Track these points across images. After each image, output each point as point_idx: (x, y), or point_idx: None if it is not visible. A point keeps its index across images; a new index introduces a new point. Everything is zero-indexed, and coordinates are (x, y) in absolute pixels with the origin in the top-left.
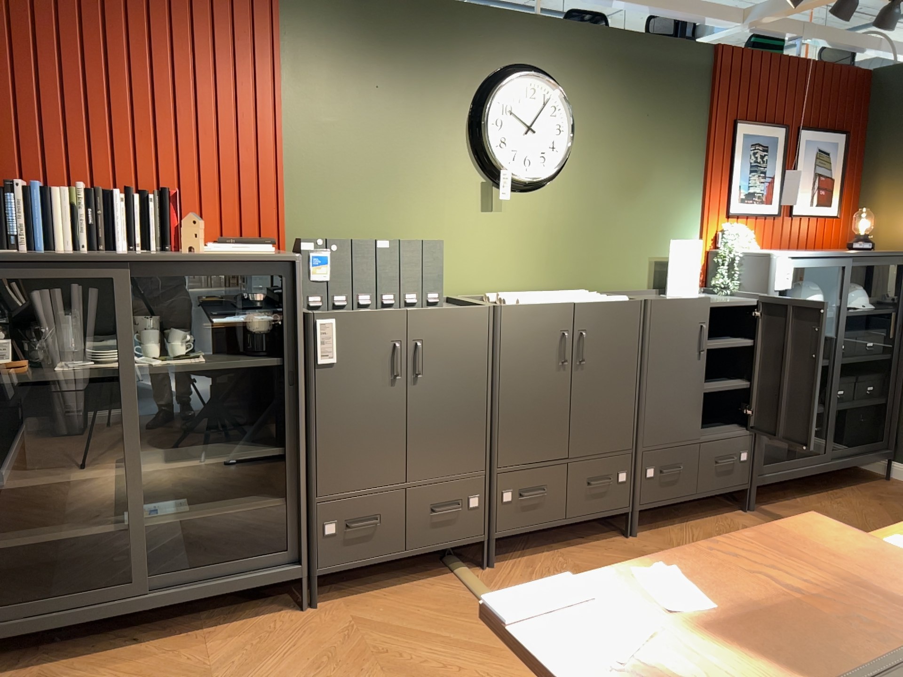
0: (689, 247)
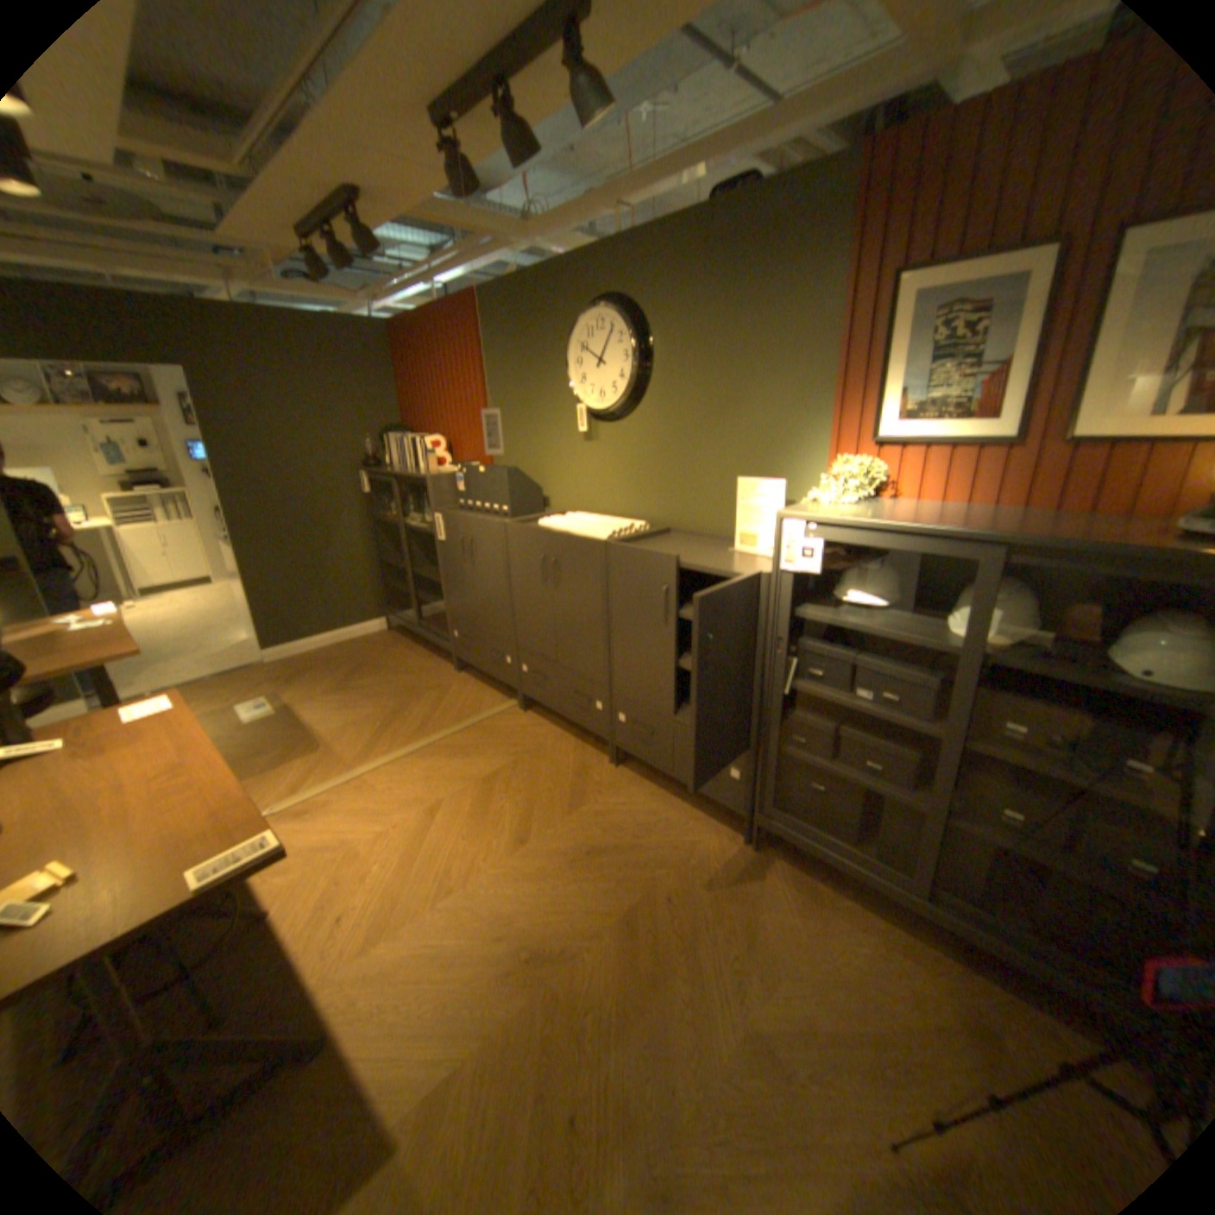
0: (763, 489)
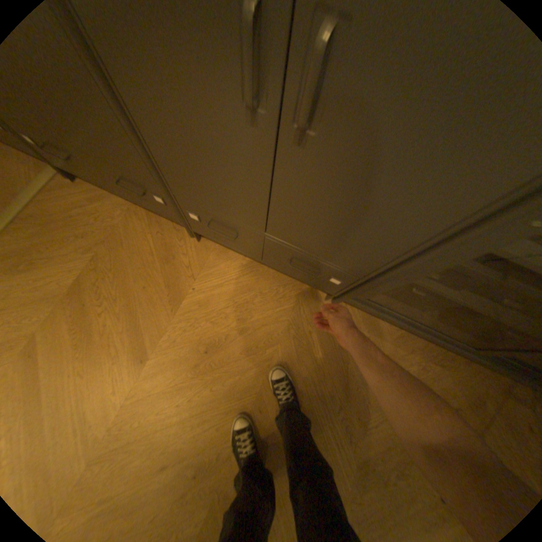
0: None
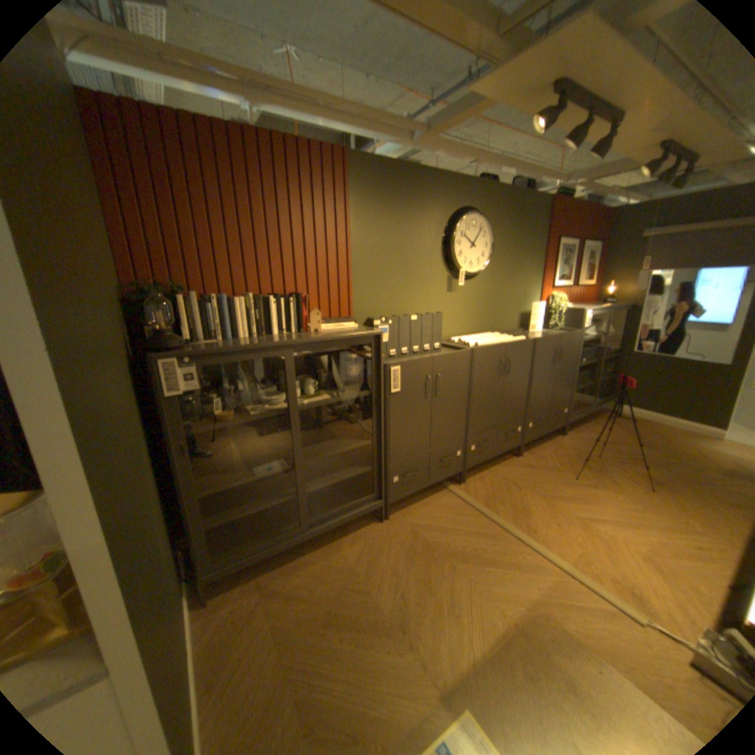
0: (539, 306)
